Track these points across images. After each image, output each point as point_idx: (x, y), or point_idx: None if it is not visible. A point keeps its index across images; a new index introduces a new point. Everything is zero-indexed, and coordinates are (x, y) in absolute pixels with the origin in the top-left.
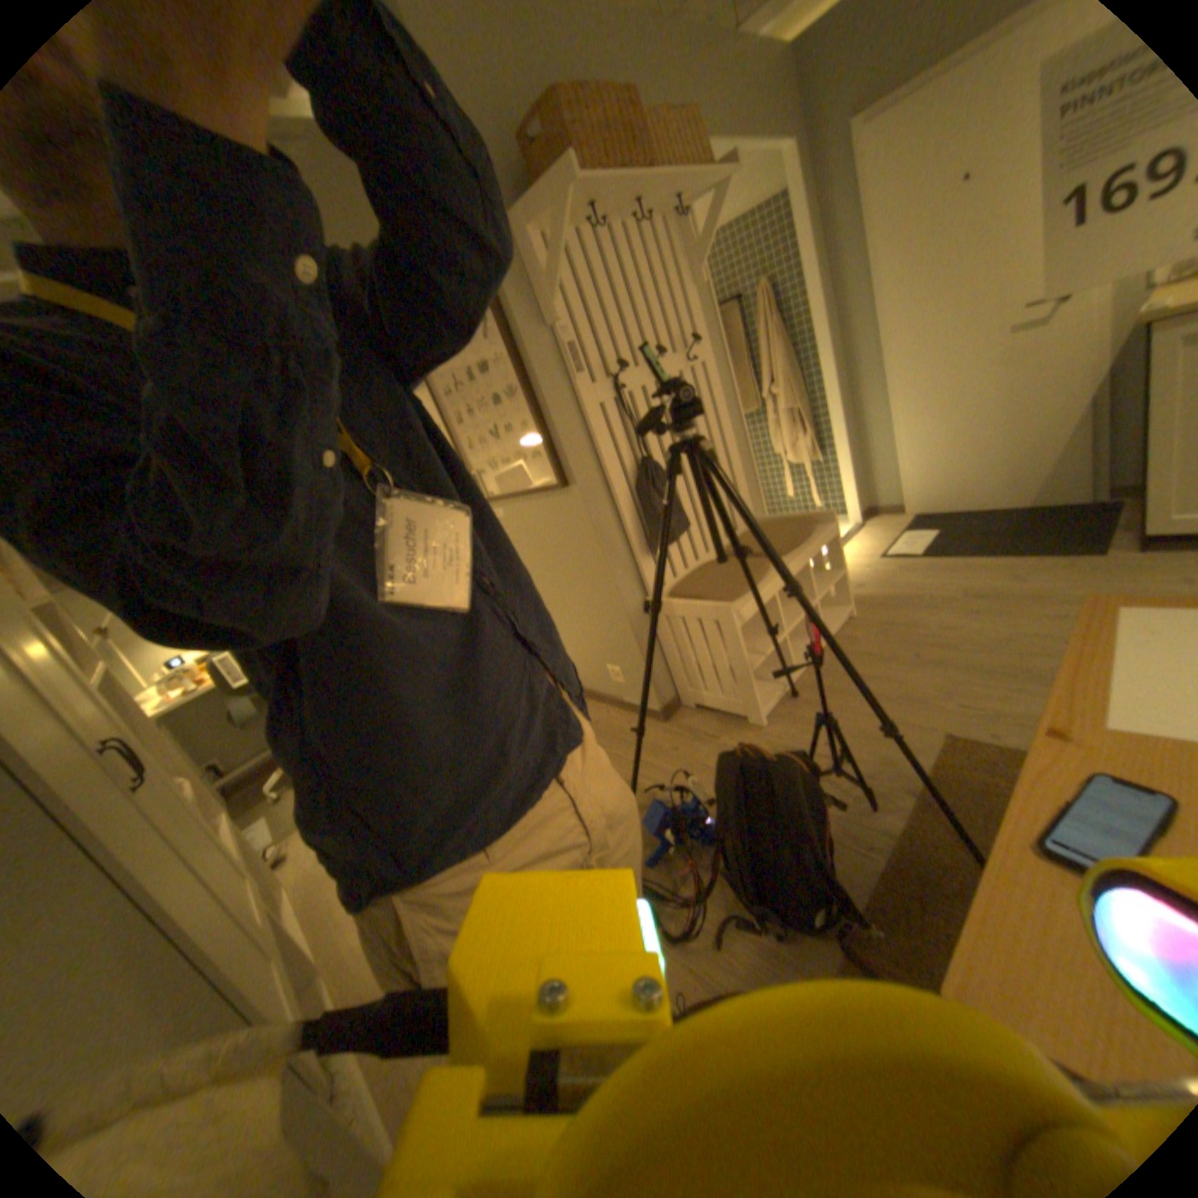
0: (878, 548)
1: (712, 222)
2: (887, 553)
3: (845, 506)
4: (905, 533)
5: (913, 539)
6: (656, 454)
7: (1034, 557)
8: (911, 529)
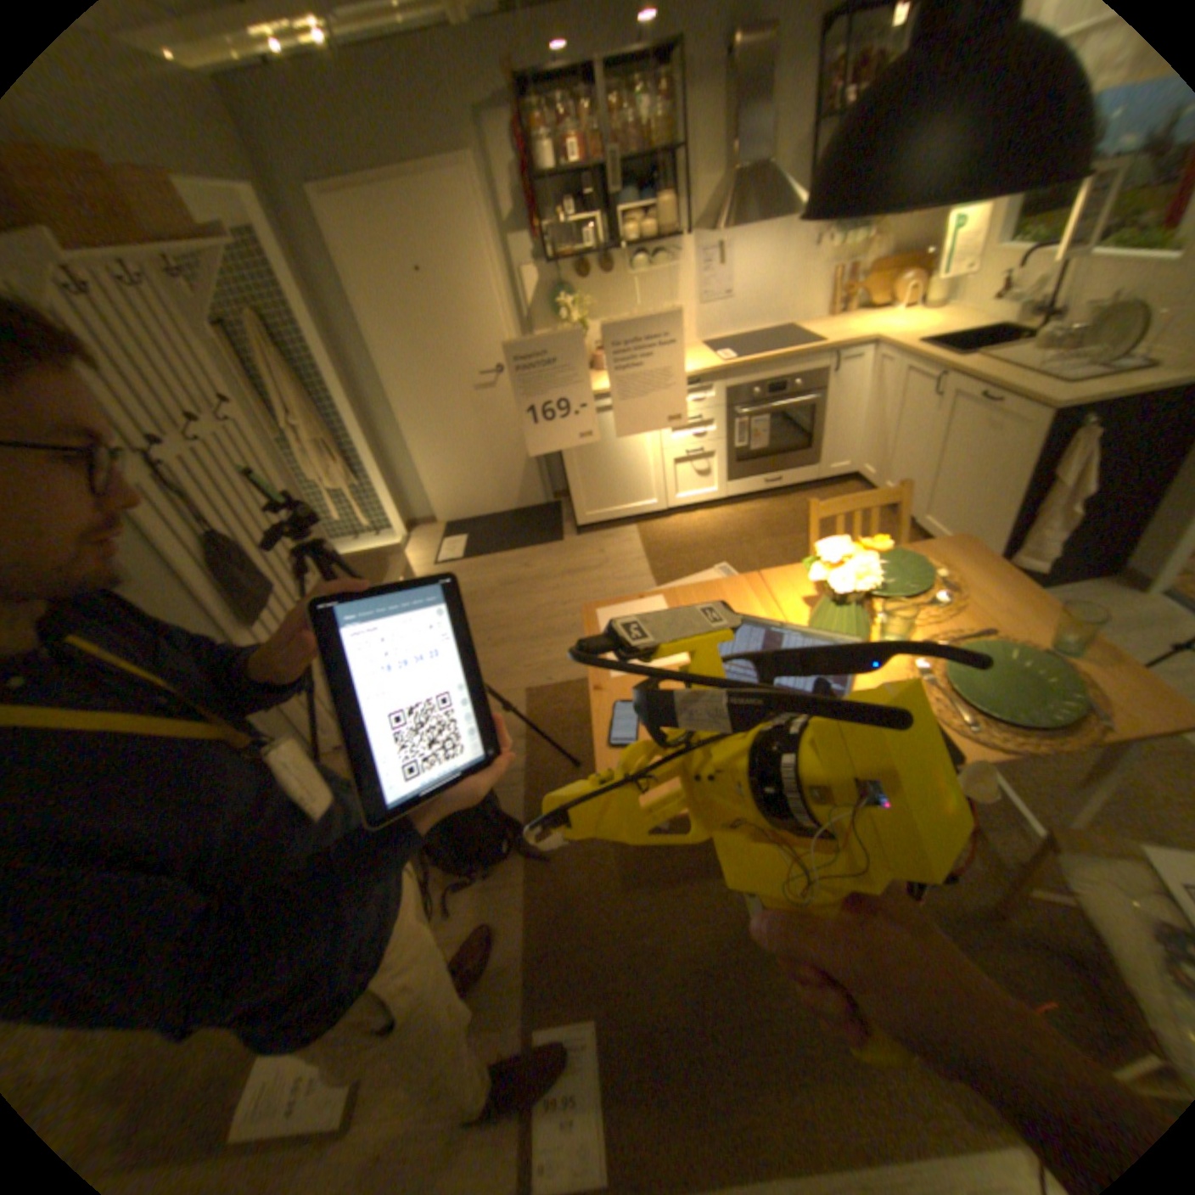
0: (431, 558)
1: (206, 287)
2: (439, 562)
3: (391, 525)
4: (445, 541)
5: (453, 546)
6: (222, 531)
7: (531, 548)
8: (448, 538)
